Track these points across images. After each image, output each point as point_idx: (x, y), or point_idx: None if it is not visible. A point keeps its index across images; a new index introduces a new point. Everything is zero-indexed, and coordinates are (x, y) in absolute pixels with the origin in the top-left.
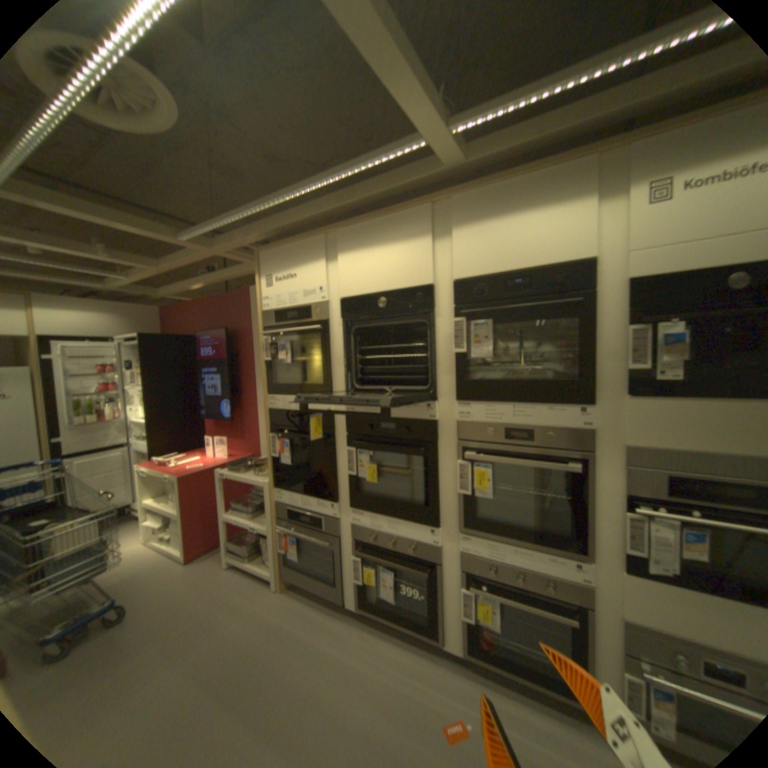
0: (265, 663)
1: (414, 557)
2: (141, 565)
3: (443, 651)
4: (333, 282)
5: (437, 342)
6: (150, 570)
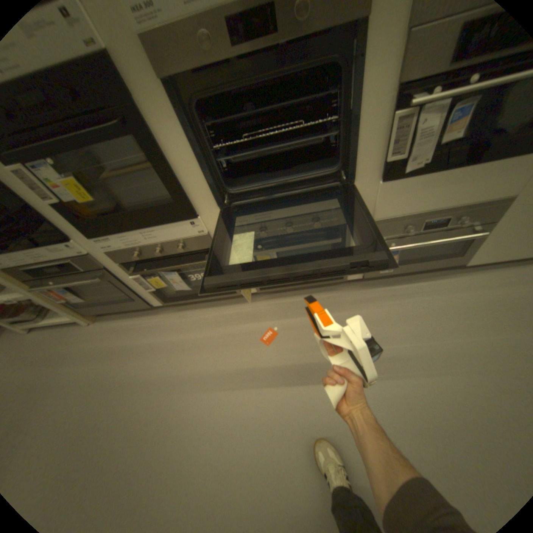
0: (109, 378)
1: (186, 251)
2: None
3: (240, 293)
4: None
5: None
6: None
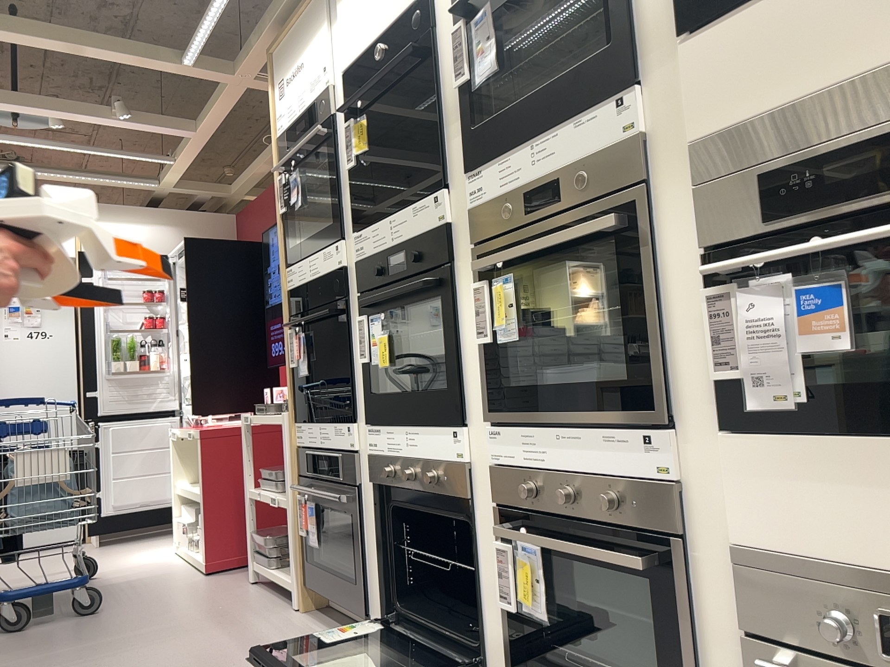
0: None
1: (437, 492)
2: (161, 567)
3: None
4: (338, 52)
5: (442, 81)
6: (167, 572)
